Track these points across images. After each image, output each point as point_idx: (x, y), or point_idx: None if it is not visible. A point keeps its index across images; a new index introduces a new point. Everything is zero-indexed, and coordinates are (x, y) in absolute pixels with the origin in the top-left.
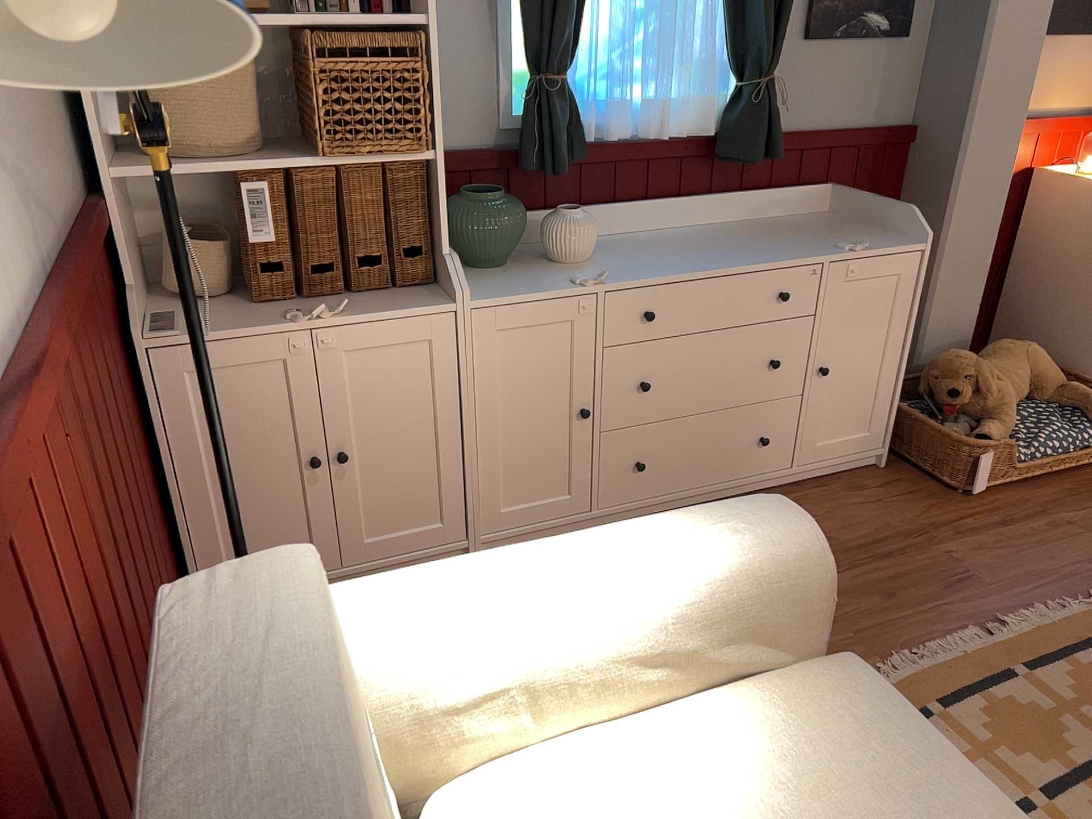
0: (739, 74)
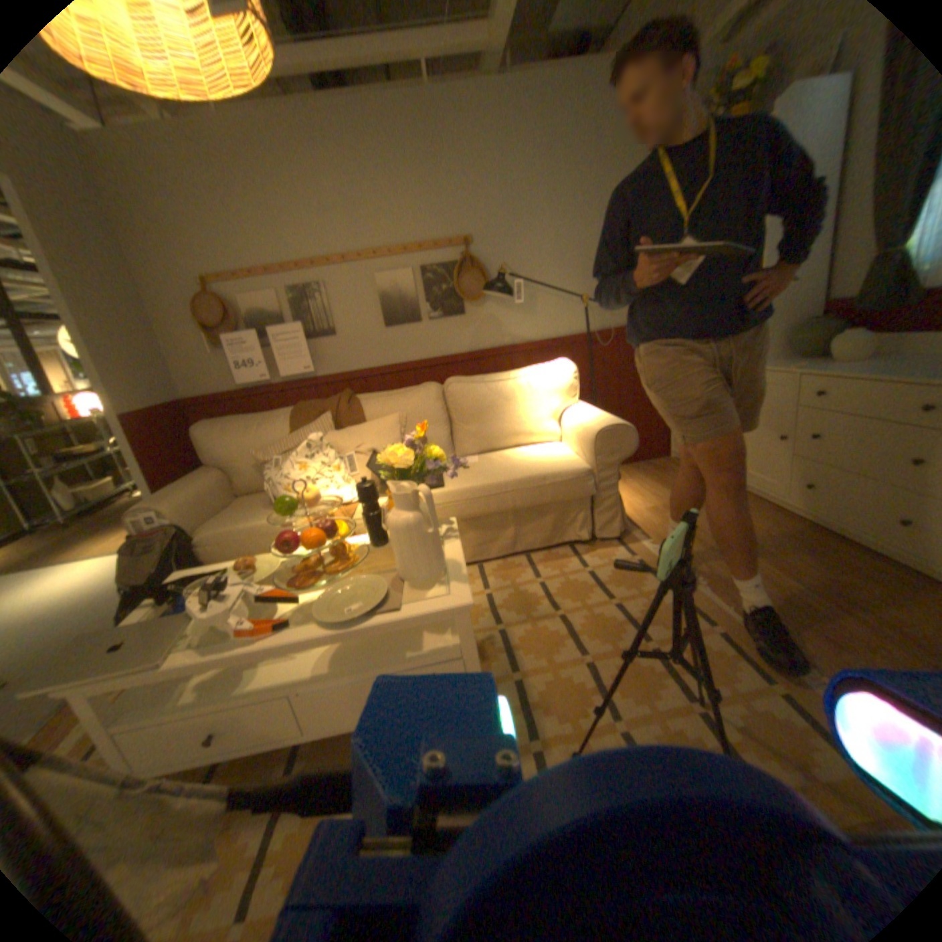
0: None
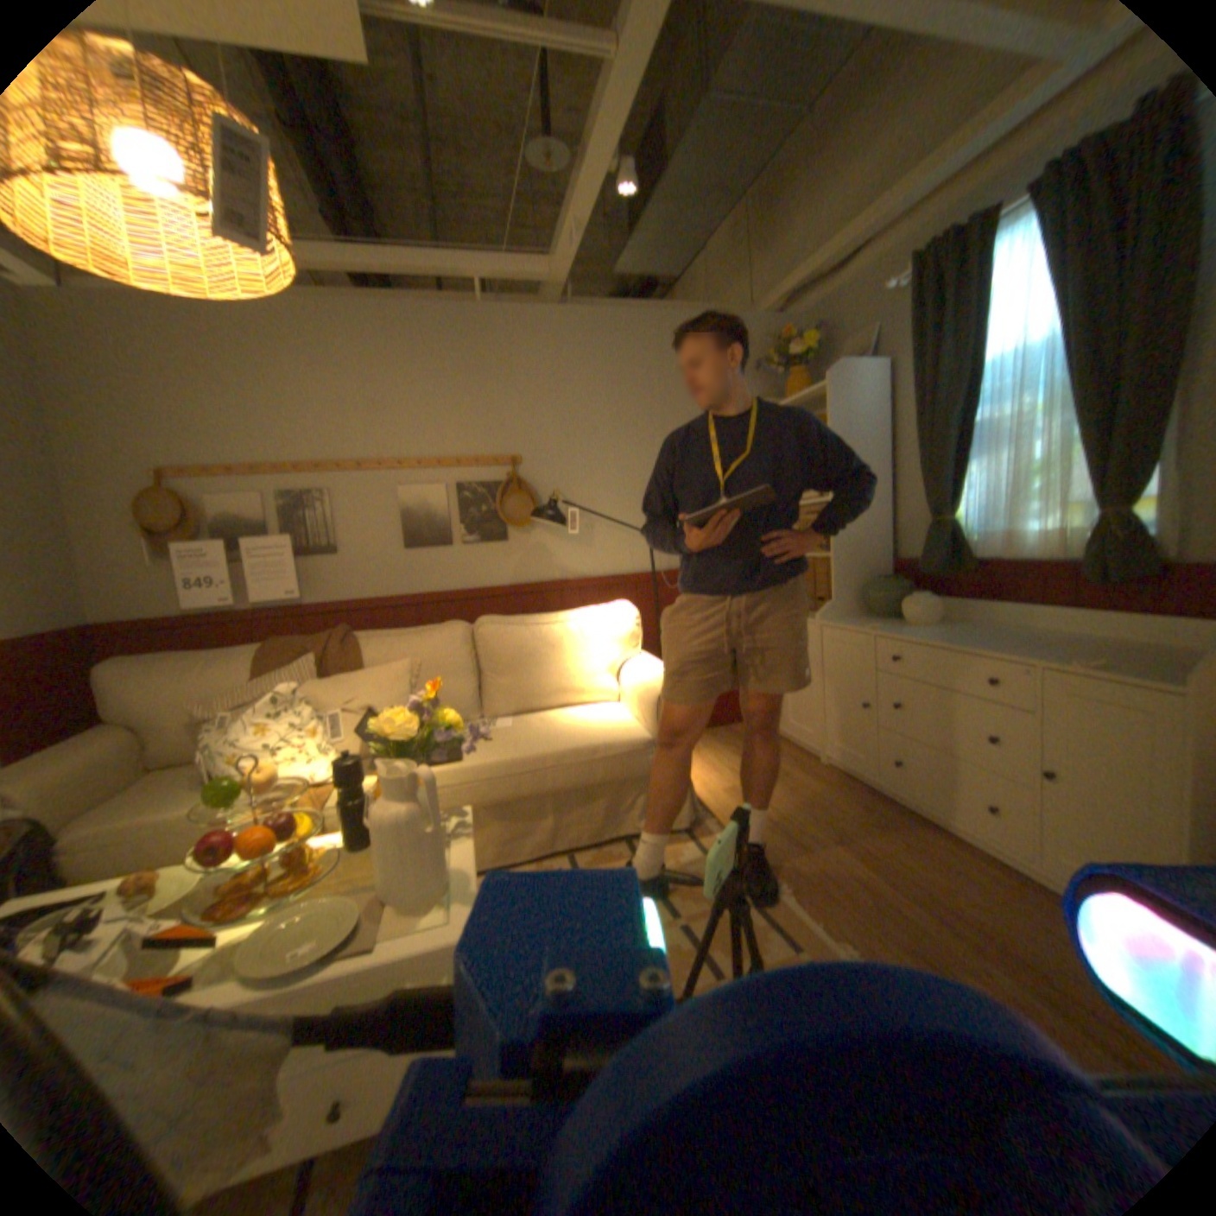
0: (1102, 508)
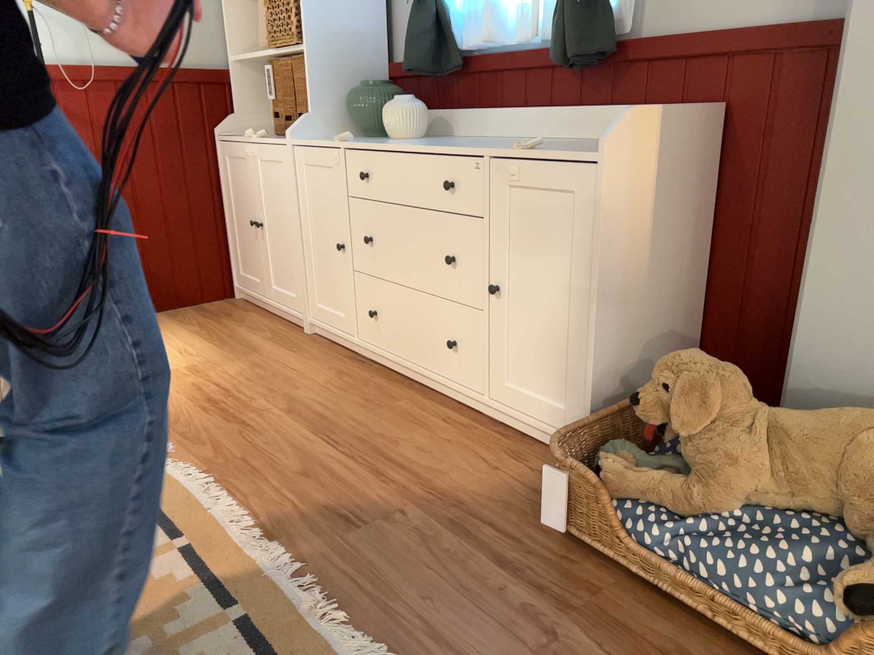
0: None
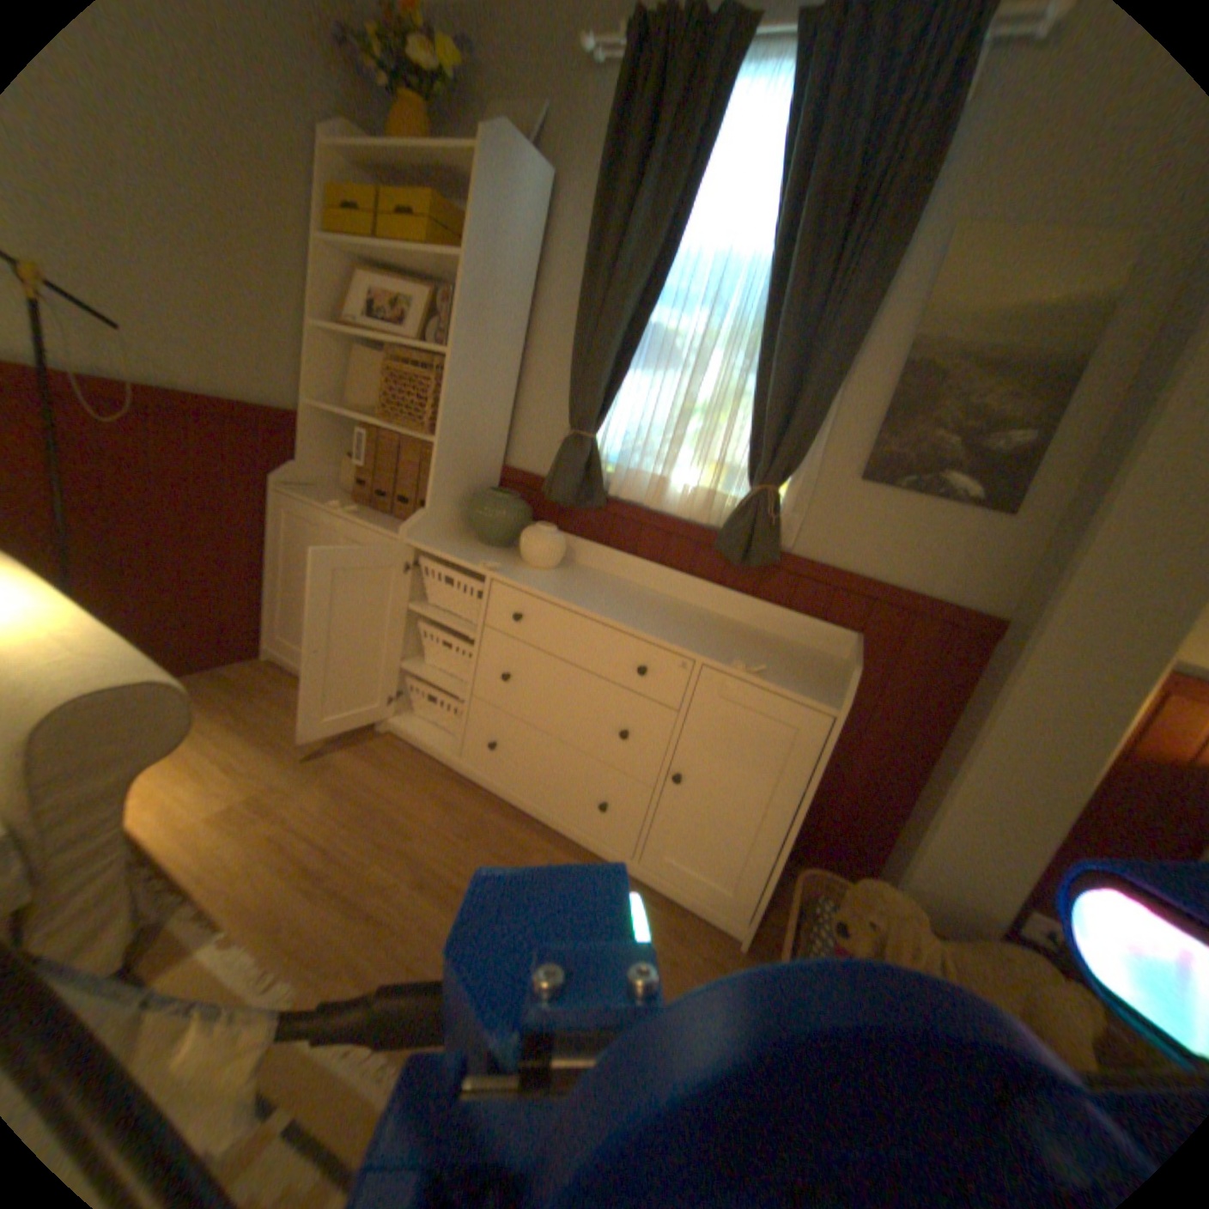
0: (752, 480)
